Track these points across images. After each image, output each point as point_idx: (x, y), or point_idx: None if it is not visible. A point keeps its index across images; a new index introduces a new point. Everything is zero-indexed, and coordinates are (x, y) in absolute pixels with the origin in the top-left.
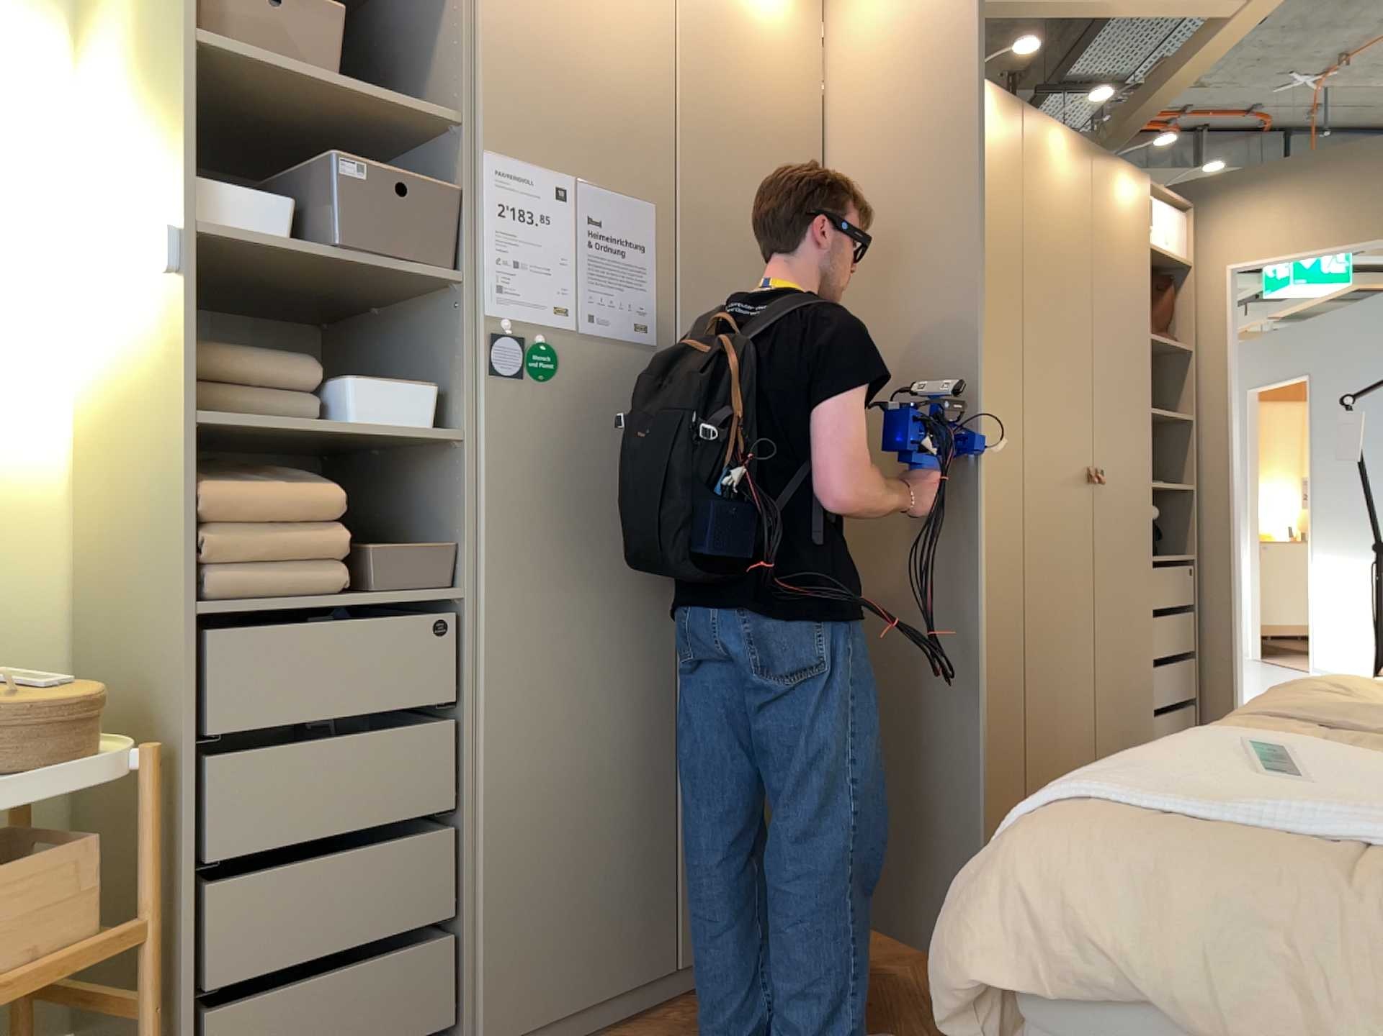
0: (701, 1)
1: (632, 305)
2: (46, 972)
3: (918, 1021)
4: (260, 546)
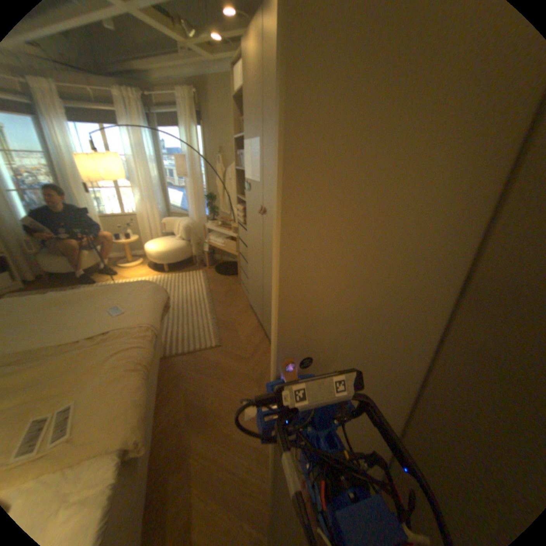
0: (264, 43)
1: (255, 172)
2: (229, 252)
3: (228, 366)
4: (237, 215)
